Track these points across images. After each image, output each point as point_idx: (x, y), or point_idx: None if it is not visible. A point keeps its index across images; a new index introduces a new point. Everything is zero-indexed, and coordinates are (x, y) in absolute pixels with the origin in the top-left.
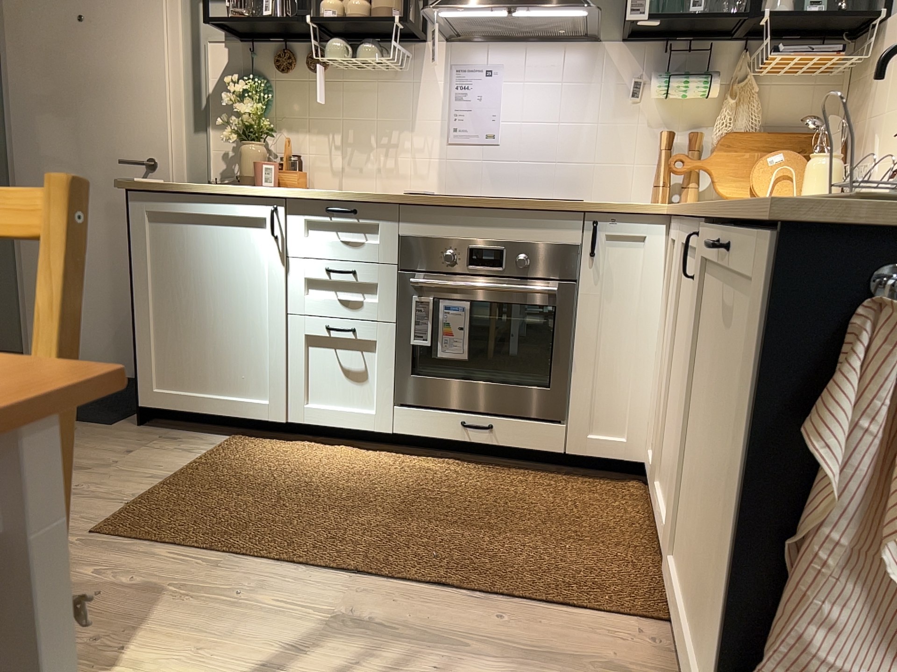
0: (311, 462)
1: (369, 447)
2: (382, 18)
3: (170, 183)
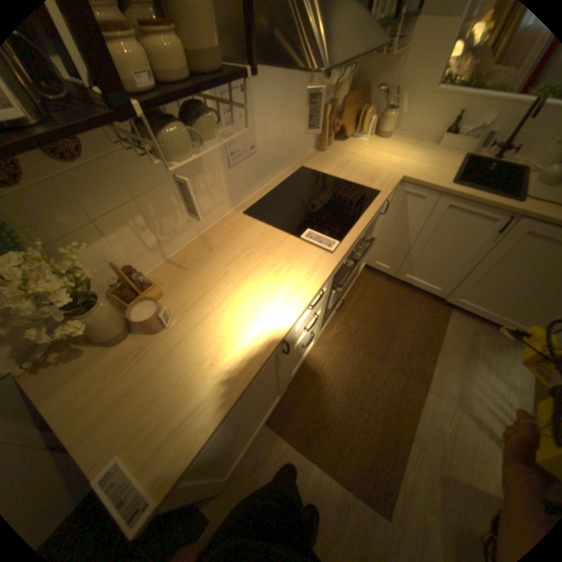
0: (314, 384)
1: None
2: (225, 69)
3: (163, 444)
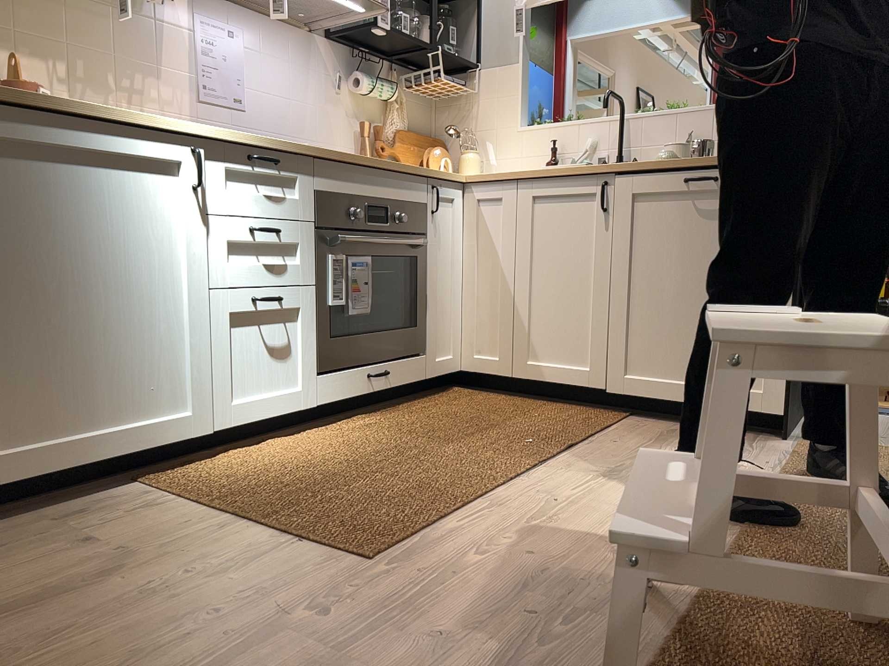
0: (288, 453)
1: (276, 435)
2: None
3: None
